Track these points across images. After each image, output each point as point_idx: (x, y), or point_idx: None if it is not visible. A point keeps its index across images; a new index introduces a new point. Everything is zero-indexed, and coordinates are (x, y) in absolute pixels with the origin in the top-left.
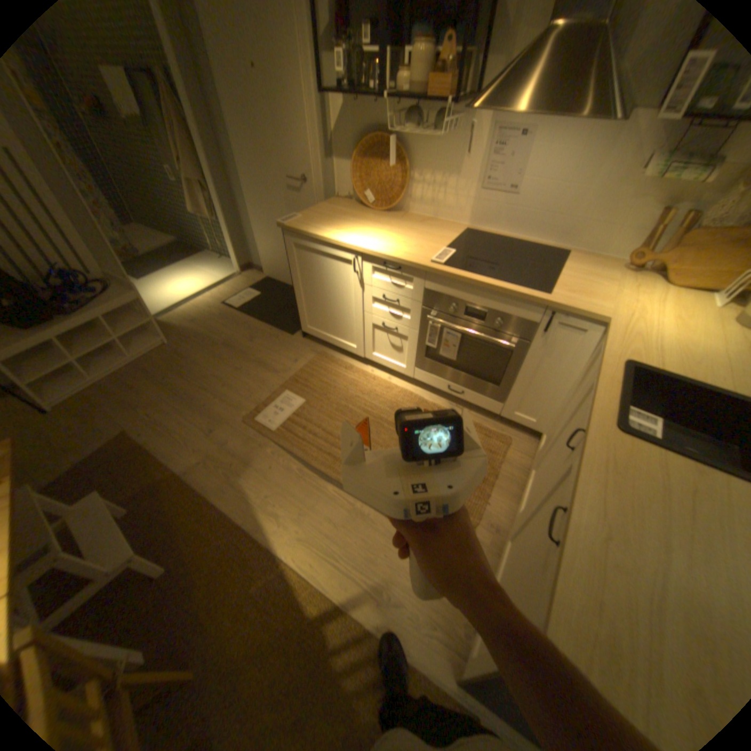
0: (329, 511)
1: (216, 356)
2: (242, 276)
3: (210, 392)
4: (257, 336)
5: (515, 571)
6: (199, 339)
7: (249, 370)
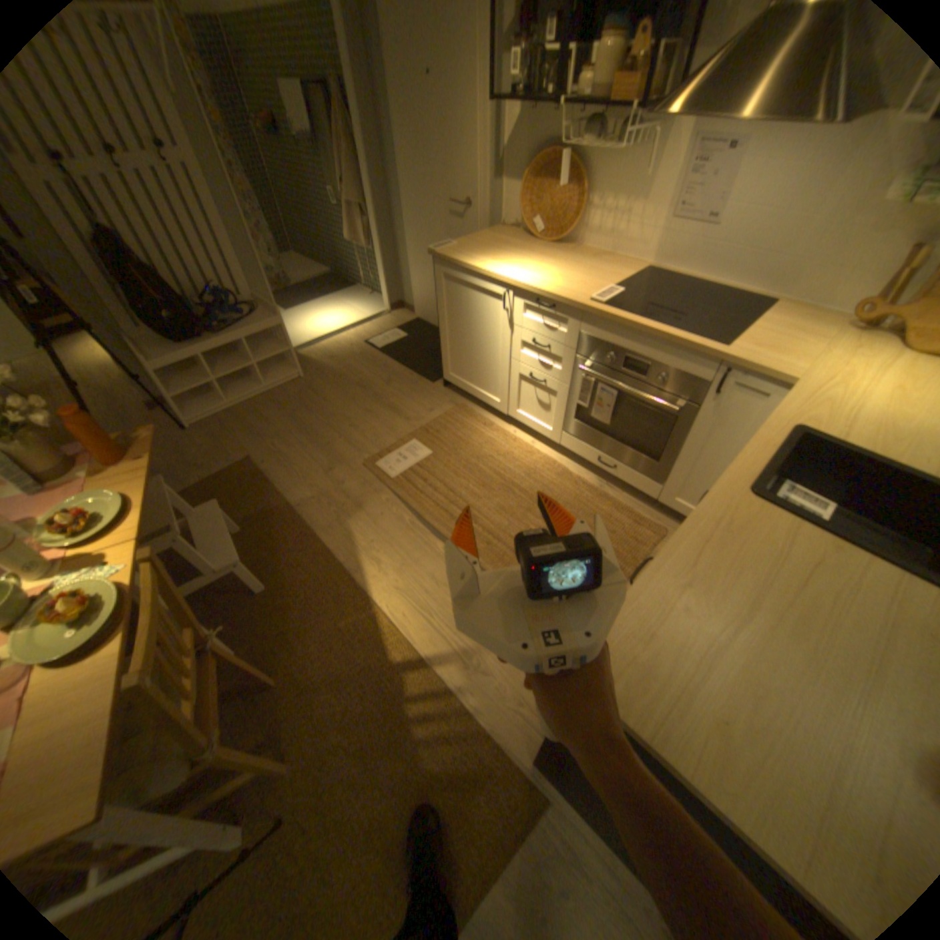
0: (434, 567)
1: (349, 395)
2: (391, 315)
3: (336, 430)
4: (395, 380)
5: None
6: (335, 375)
7: (380, 414)
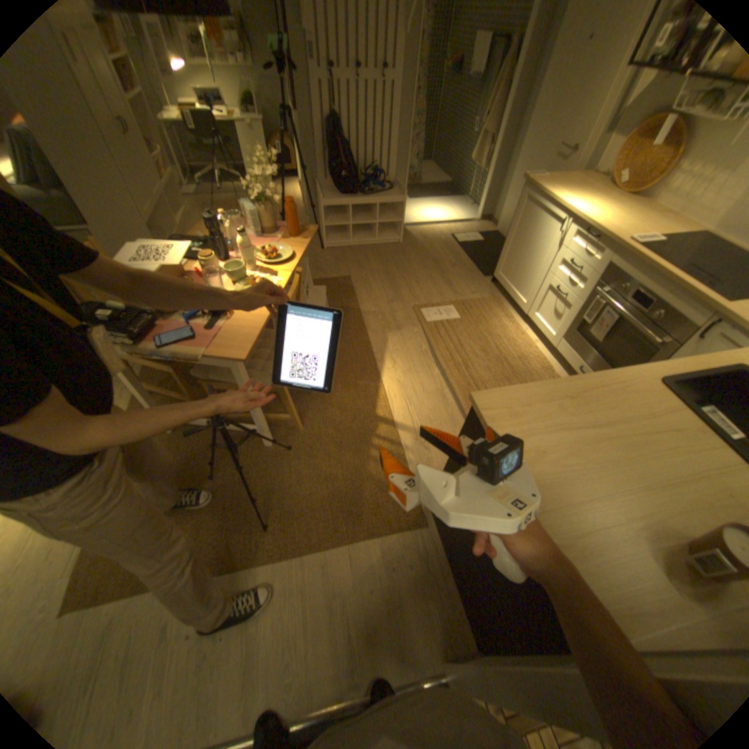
0: (425, 381)
1: (423, 265)
2: (478, 223)
3: (405, 282)
4: (458, 266)
5: None
6: (420, 250)
7: (437, 283)
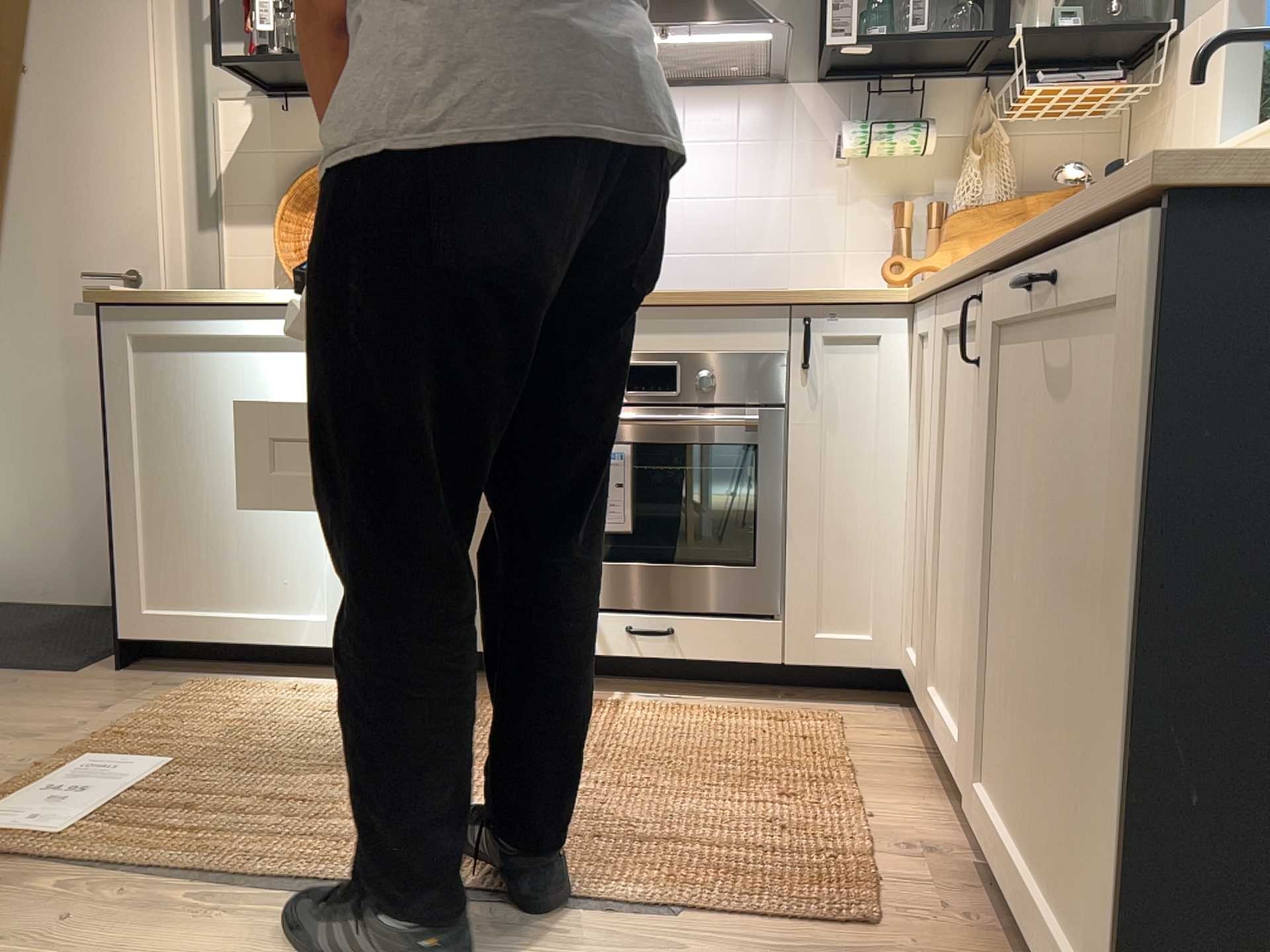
0: None
1: None
2: None
3: None
4: None
5: (1043, 680)
6: None
7: None
